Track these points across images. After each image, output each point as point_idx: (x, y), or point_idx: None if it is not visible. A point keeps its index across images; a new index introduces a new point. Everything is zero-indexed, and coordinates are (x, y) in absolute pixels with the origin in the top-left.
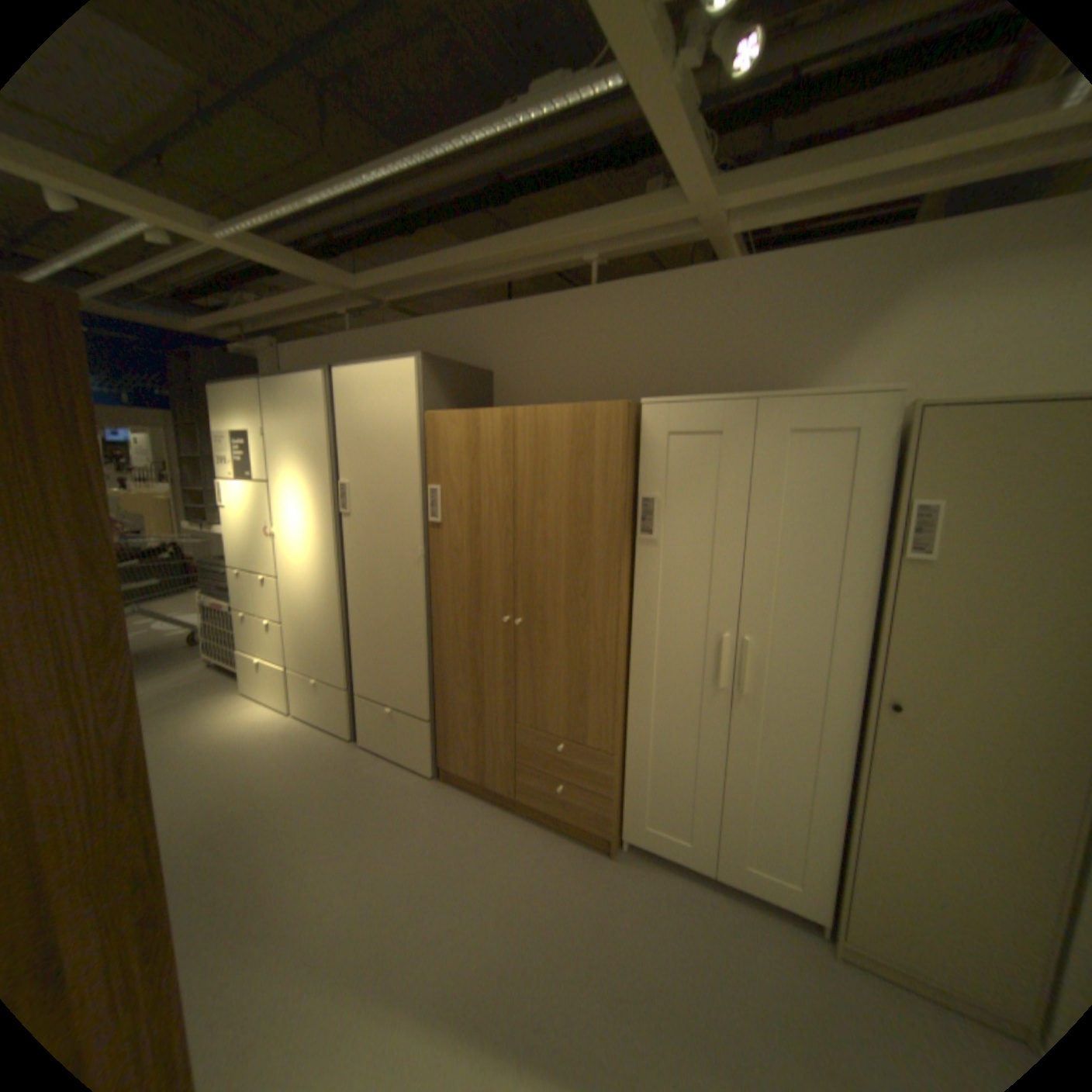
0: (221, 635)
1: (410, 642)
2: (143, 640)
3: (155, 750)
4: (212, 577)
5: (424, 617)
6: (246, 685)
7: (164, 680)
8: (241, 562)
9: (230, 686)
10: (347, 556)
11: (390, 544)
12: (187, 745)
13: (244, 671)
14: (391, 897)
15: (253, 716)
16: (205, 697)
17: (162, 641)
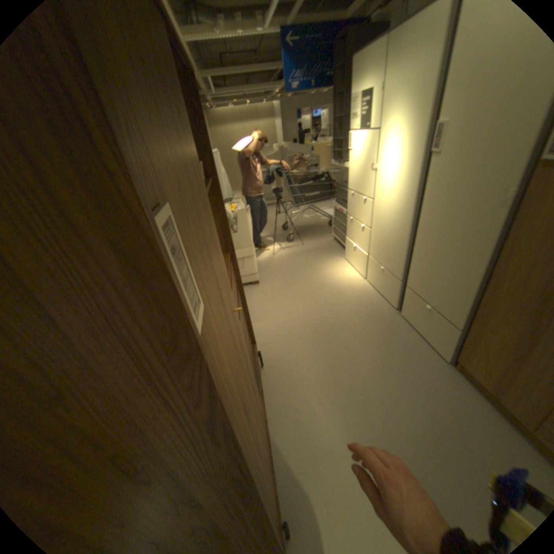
0: (341, 225)
1: (465, 270)
2: (312, 219)
3: (308, 276)
4: (340, 193)
5: (489, 254)
6: (348, 255)
7: (316, 241)
8: (355, 186)
9: (341, 252)
10: (427, 188)
11: (474, 182)
12: (320, 279)
13: (348, 248)
14: (405, 433)
15: (349, 273)
16: (330, 255)
17: (319, 221)
